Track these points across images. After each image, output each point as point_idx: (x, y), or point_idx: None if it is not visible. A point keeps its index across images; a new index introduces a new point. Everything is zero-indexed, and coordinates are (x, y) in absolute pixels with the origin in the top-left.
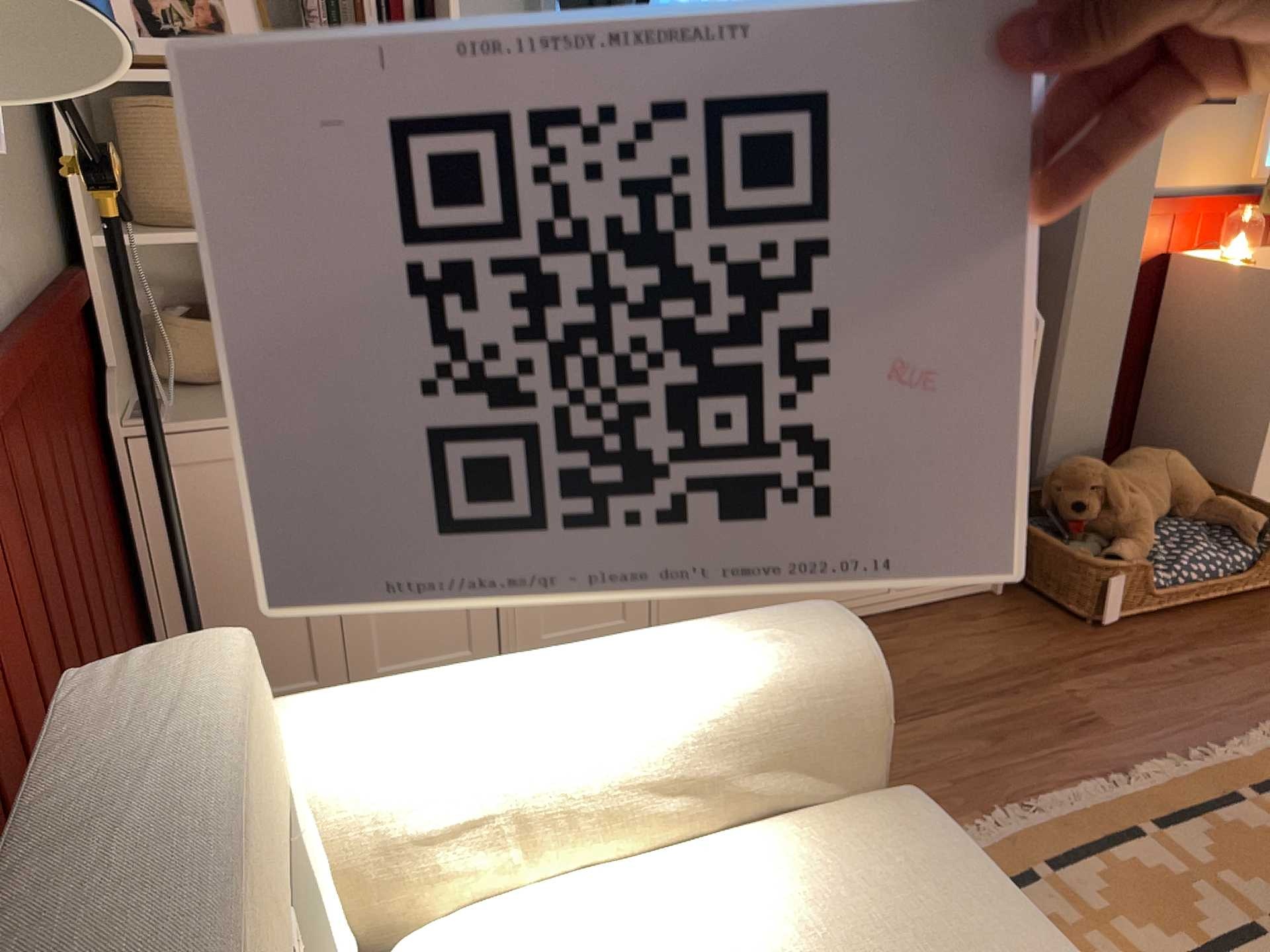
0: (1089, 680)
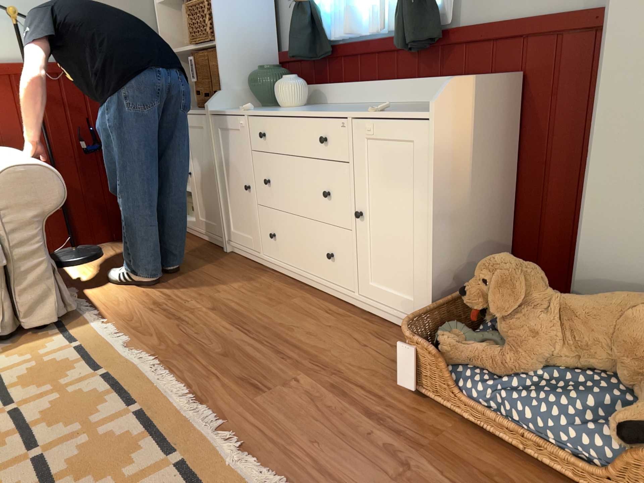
0: (319, 387)
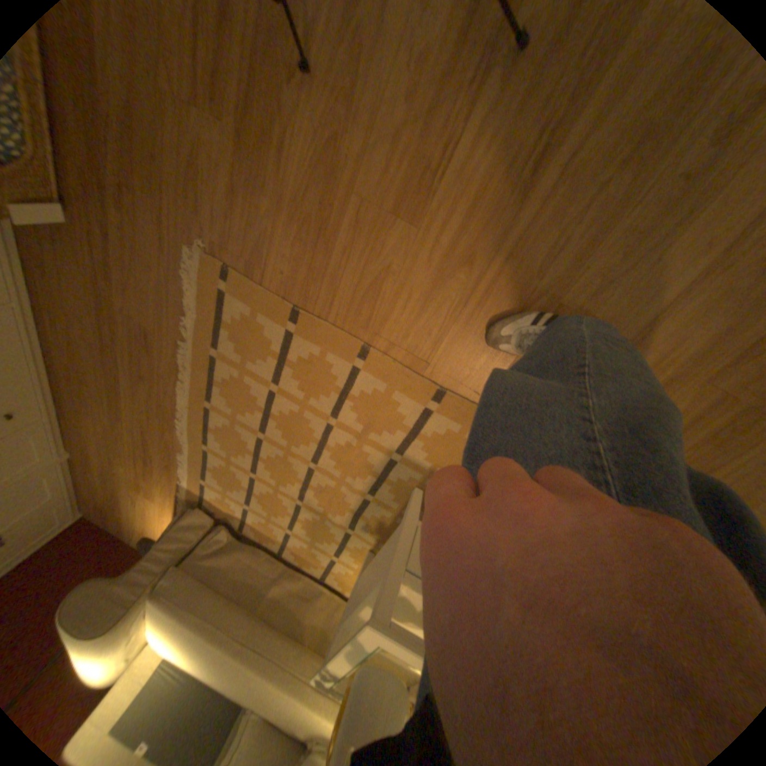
0: (110, 288)
